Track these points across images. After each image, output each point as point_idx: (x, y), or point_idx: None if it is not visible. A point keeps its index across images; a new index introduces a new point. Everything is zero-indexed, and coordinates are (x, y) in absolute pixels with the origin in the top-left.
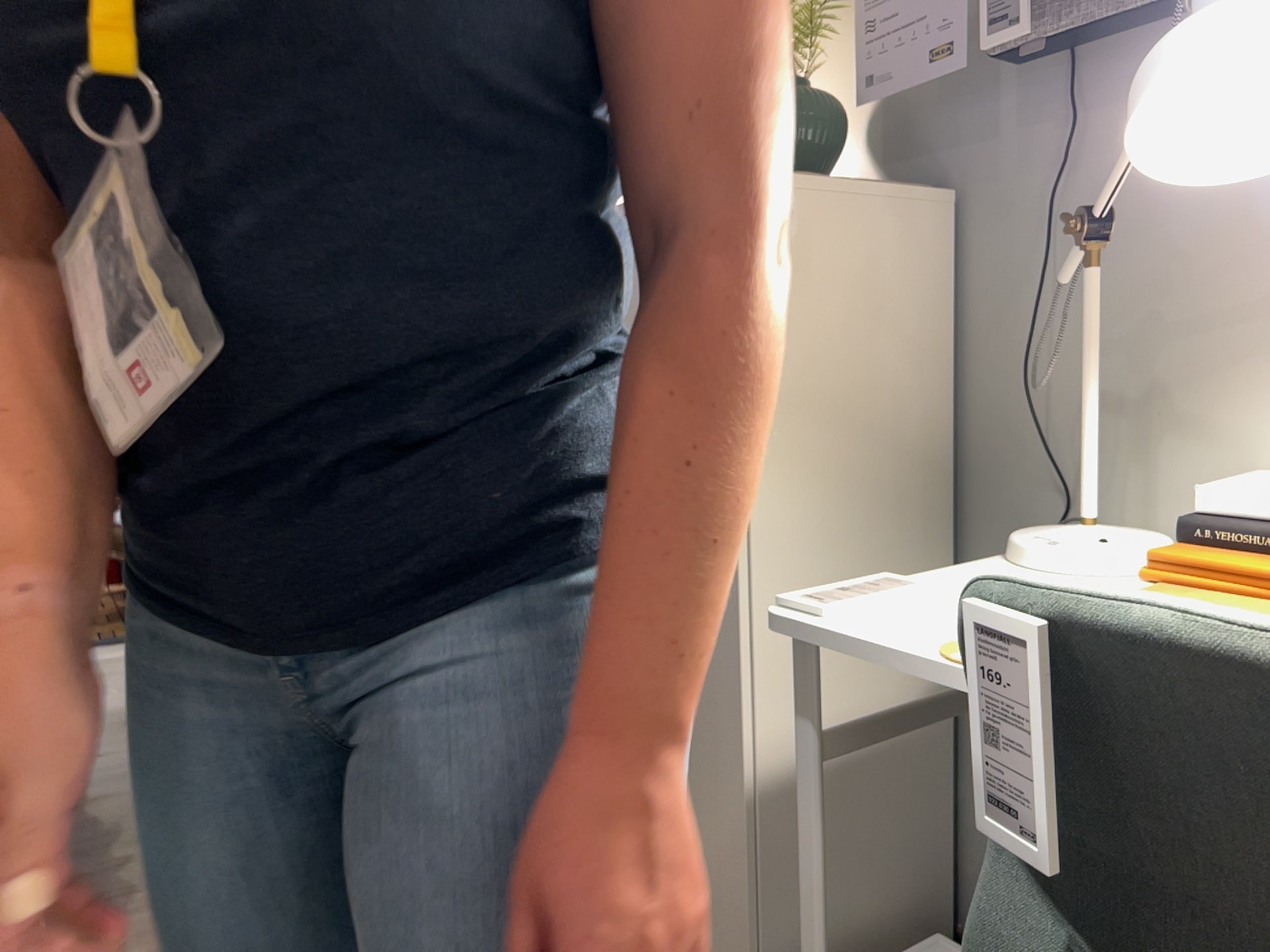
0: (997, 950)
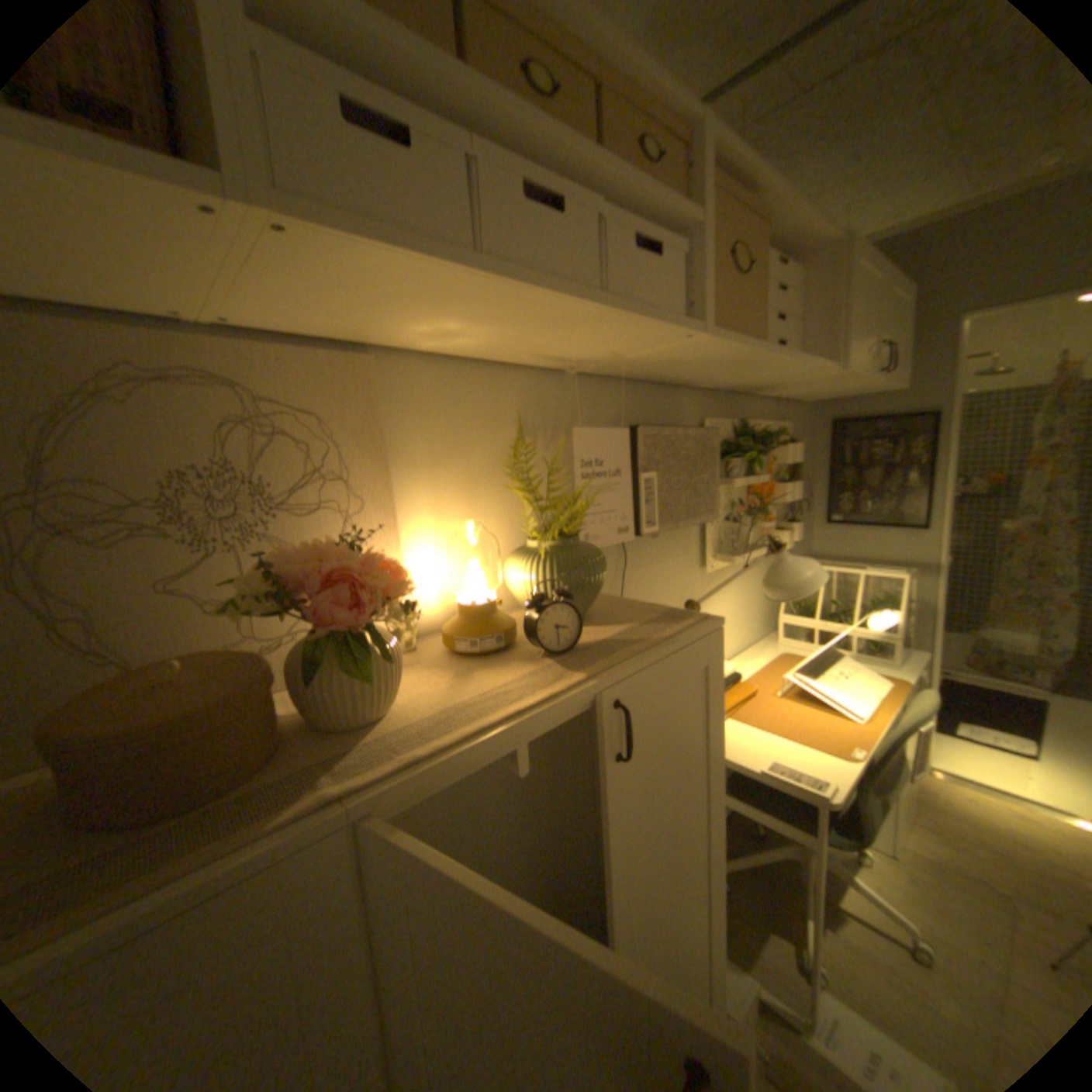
0: (871, 820)
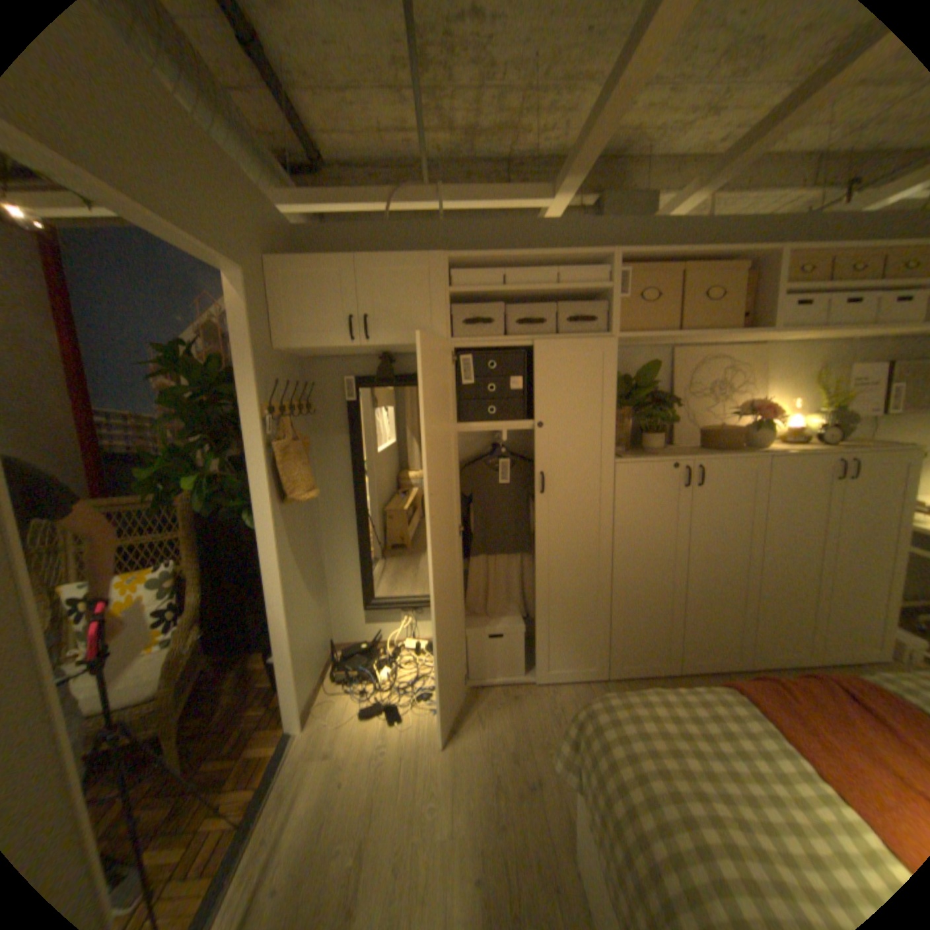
0: None
